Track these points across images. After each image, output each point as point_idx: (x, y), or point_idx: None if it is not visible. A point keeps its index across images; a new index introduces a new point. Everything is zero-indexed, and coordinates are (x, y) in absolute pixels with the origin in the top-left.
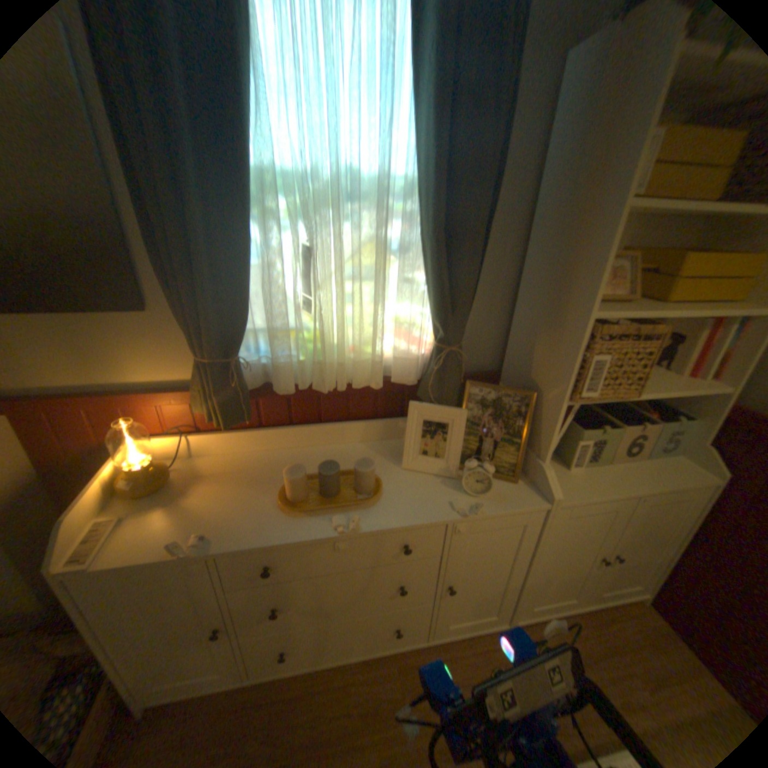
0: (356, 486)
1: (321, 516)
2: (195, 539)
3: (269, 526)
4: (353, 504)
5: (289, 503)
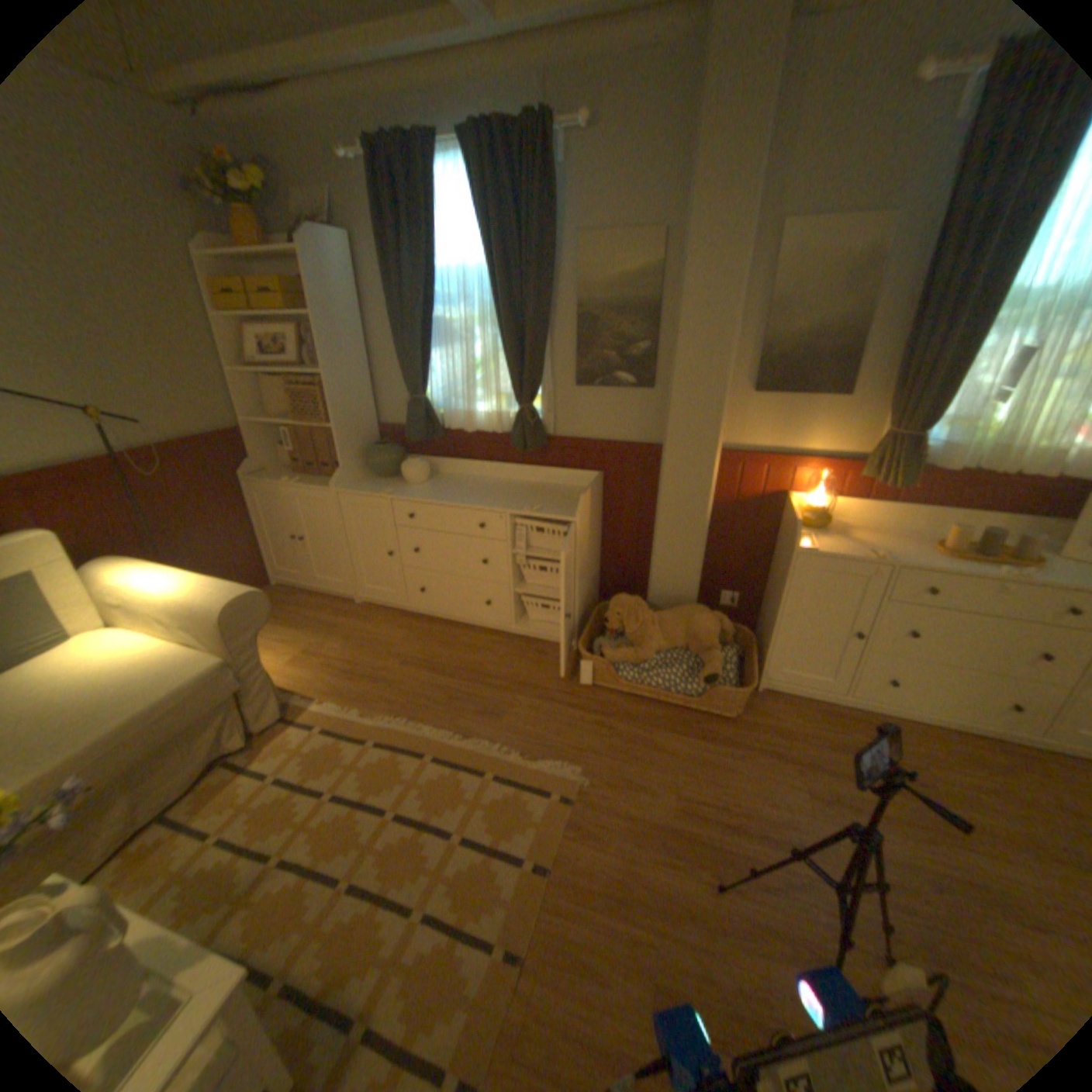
0: (1016, 555)
1: (984, 566)
2: (882, 553)
3: (937, 561)
4: (1014, 566)
5: (950, 552)
